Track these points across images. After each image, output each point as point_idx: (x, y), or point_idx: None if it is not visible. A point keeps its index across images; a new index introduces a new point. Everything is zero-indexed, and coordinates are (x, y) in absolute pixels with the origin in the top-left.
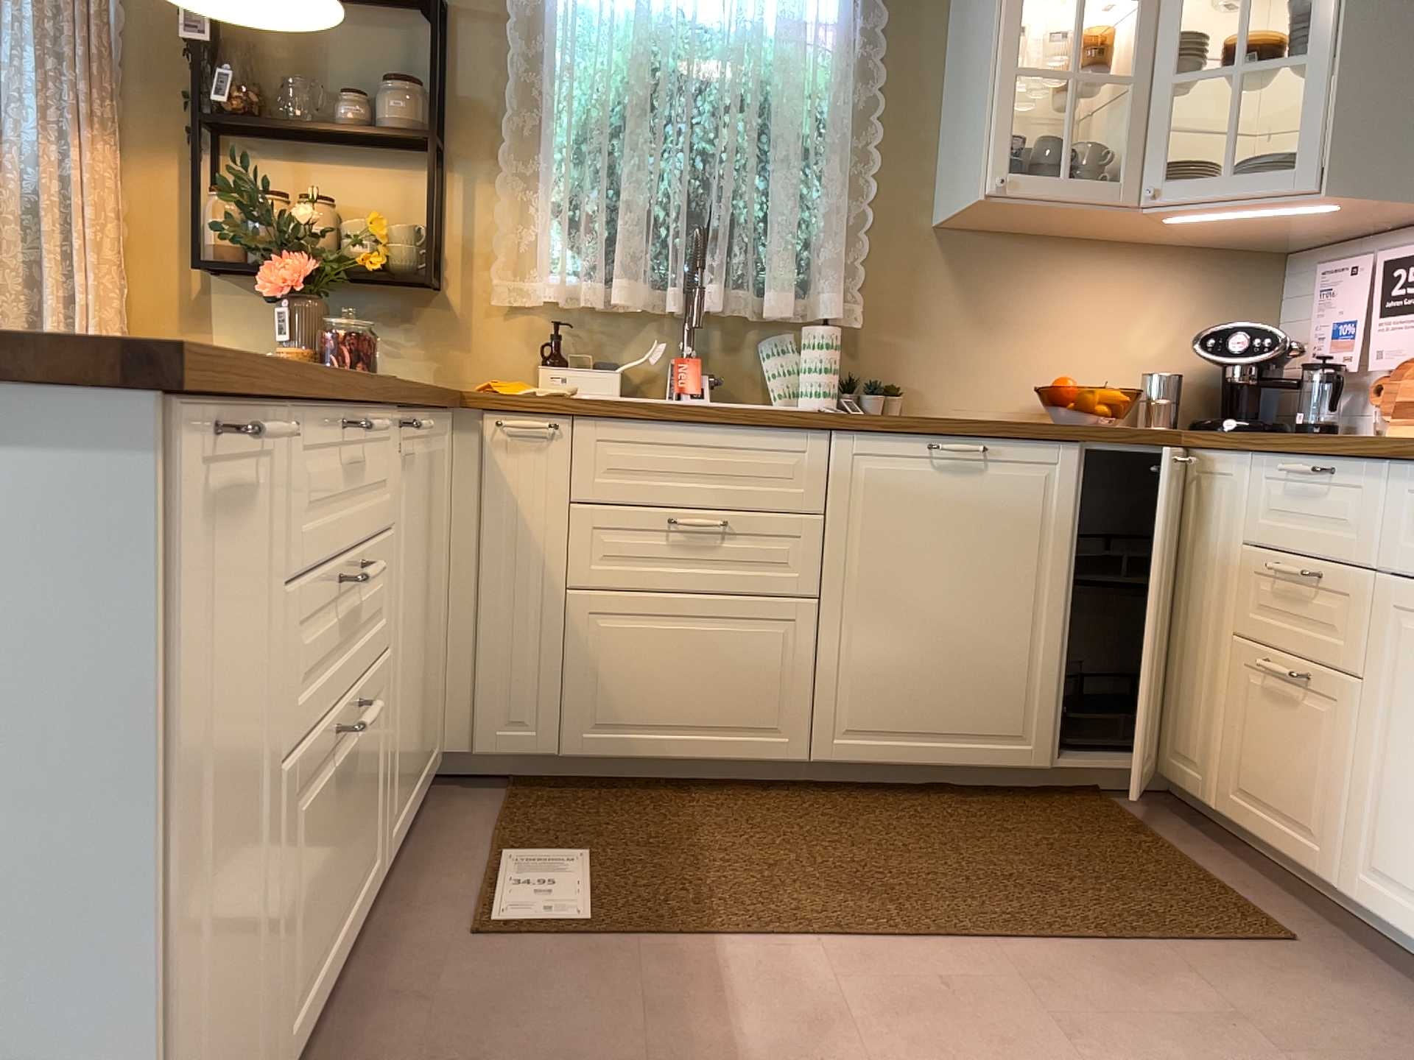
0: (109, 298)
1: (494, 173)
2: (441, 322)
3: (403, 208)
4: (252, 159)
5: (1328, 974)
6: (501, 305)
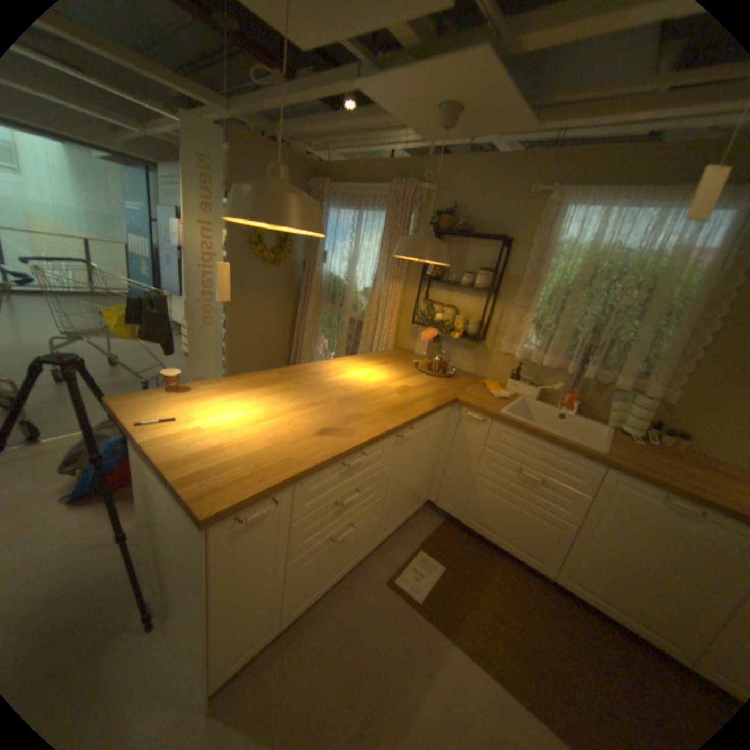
0: (390, 326)
1: (514, 302)
2: (481, 351)
3: (478, 310)
4: (436, 288)
5: None
6: (503, 351)
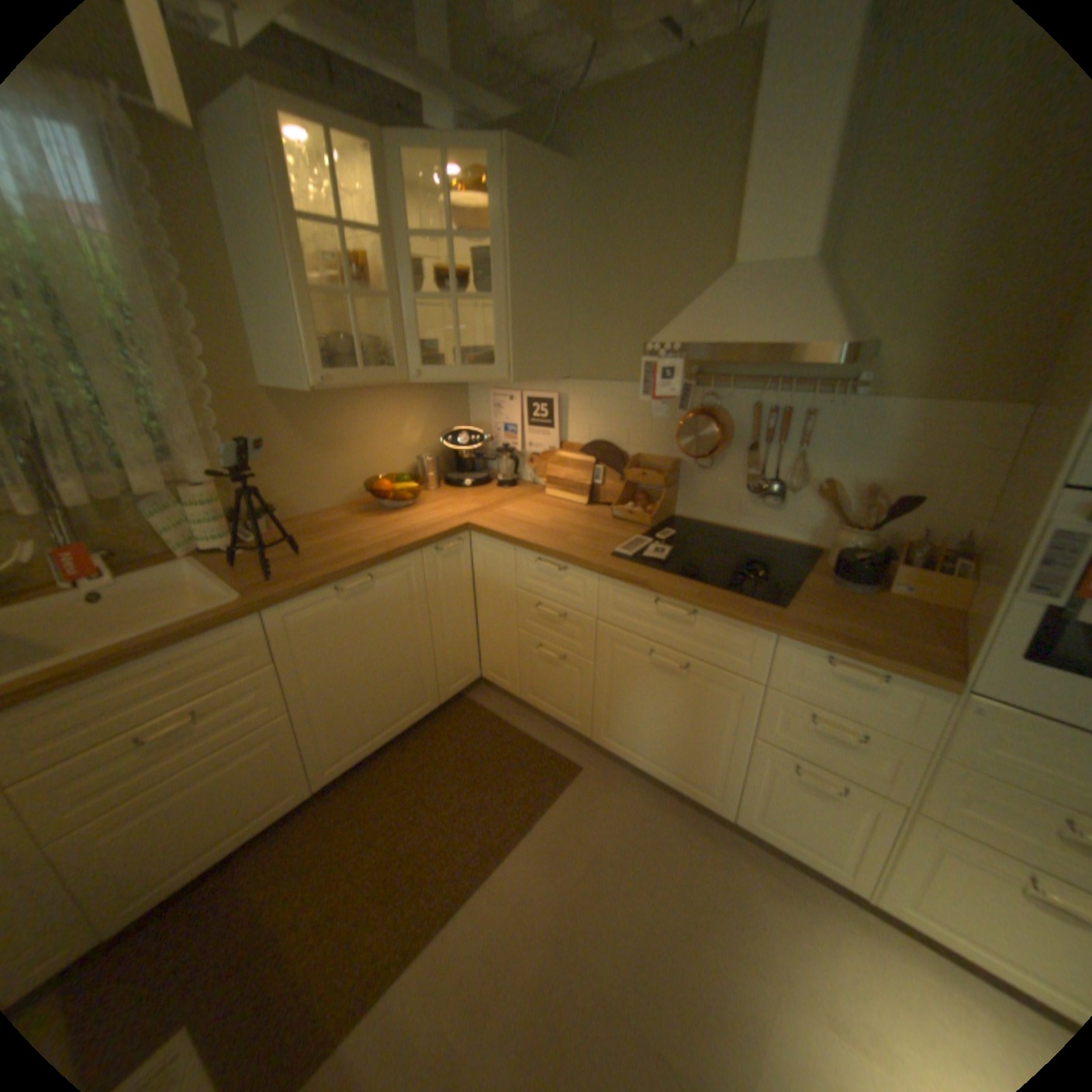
0: None
1: None
2: None
3: None
4: None
5: (601, 784)
6: None
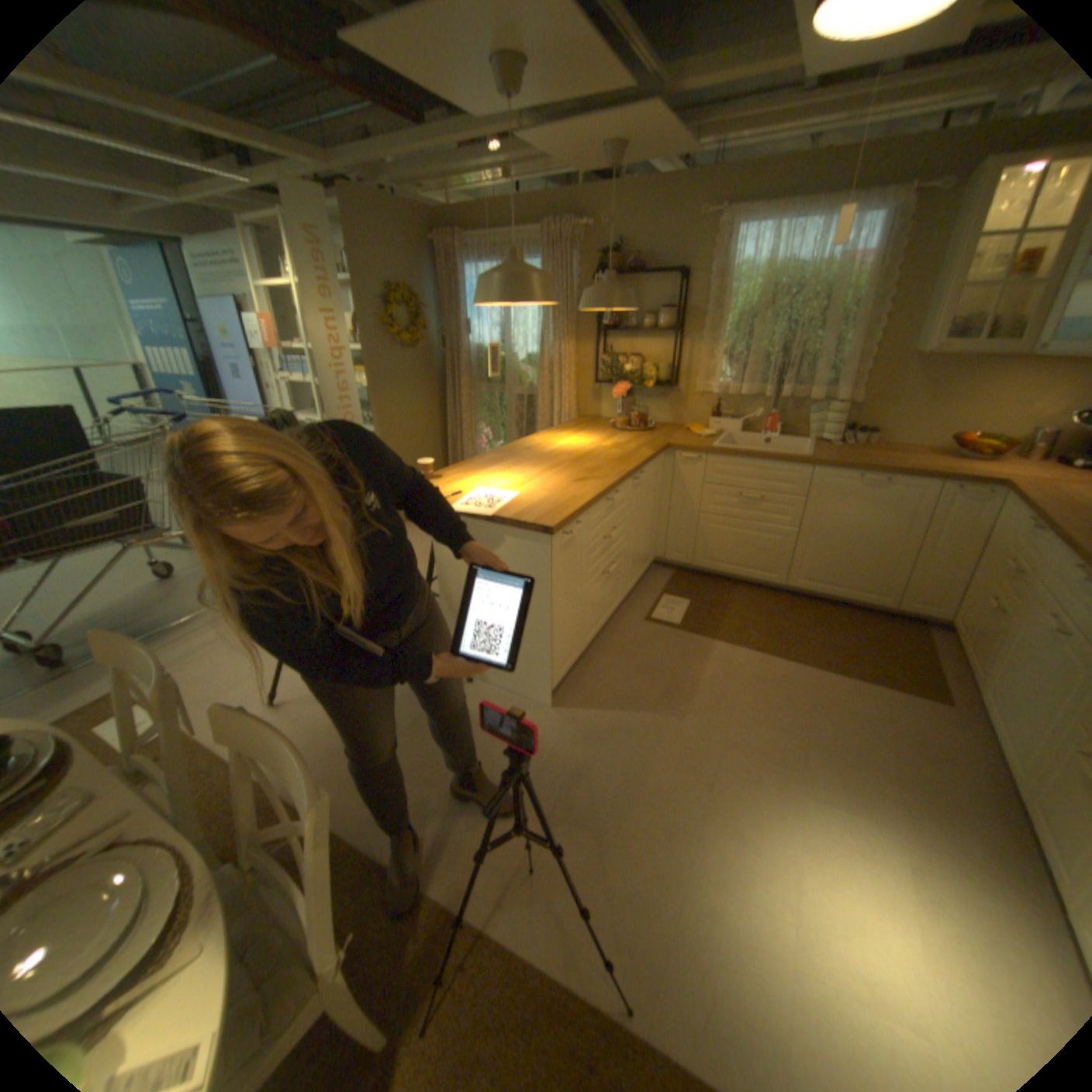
0: (568, 393)
1: (700, 337)
2: (674, 398)
3: (664, 354)
4: (613, 339)
5: (954, 721)
6: (697, 392)
